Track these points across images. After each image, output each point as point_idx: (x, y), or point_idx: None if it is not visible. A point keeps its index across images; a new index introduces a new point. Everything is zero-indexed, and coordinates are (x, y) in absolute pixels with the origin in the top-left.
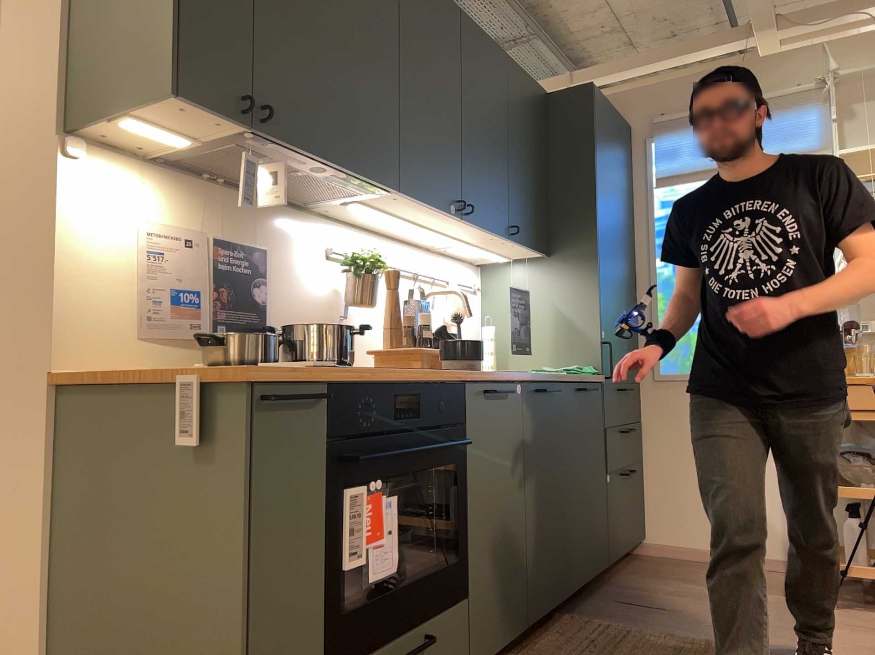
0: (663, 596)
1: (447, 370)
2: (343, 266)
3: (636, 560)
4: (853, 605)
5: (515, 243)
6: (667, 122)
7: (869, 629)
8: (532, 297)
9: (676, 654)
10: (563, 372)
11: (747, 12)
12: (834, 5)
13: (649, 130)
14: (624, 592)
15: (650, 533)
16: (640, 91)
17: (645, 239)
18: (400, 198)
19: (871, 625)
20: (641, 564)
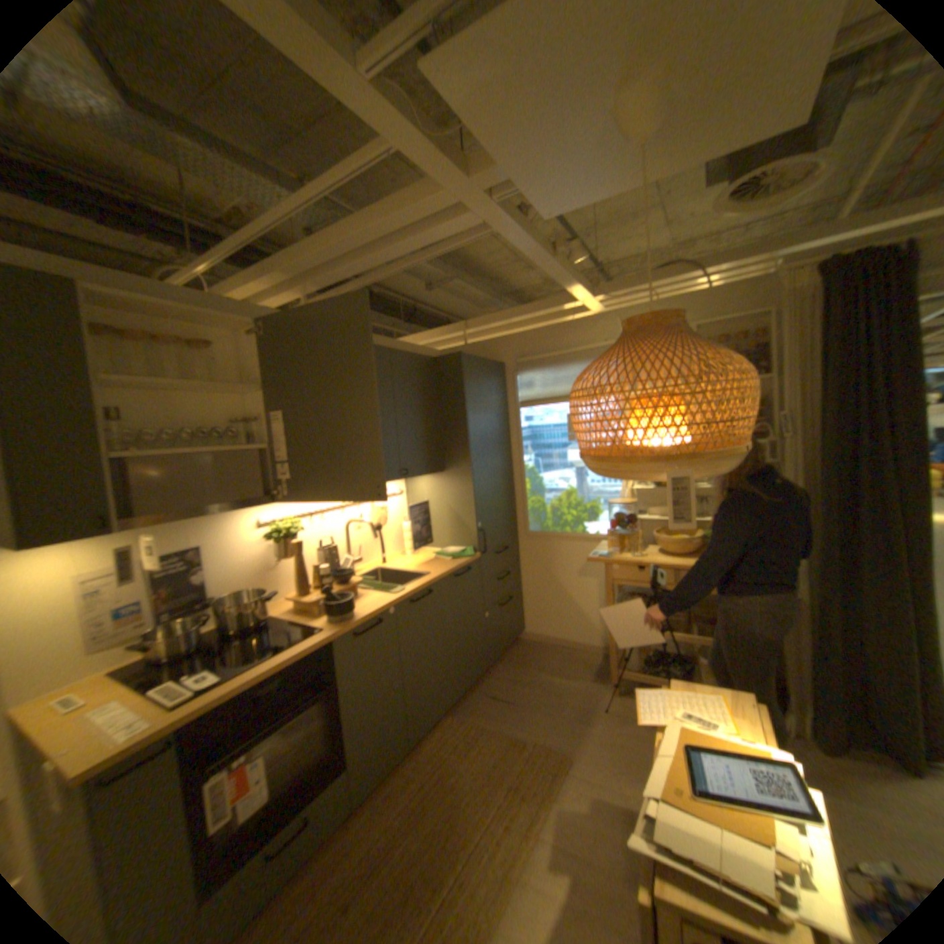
0: (516, 690)
1: (318, 633)
2: (265, 538)
3: (515, 647)
4: (628, 692)
5: (408, 478)
6: (525, 363)
7: (628, 720)
8: (433, 499)
9: (499, 761)
10: (448, 558)
11: (567, 291)
12: (631, 279)
13: (515, 366)
14: (495, 686)
15: (525, 628)
16: (508, 337)
17: (516, 443)
18: (289, 500)
19: (632, 715)
20: (516, 652)
